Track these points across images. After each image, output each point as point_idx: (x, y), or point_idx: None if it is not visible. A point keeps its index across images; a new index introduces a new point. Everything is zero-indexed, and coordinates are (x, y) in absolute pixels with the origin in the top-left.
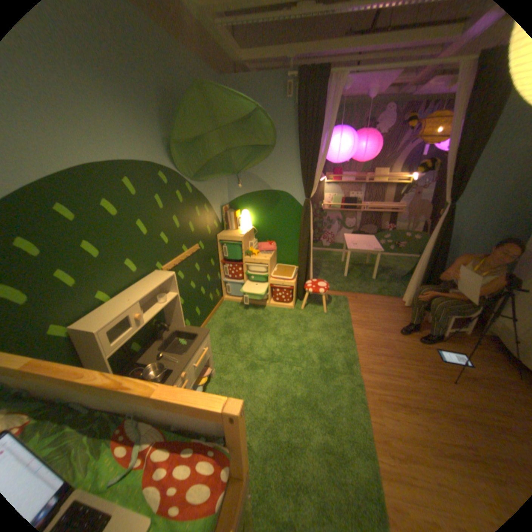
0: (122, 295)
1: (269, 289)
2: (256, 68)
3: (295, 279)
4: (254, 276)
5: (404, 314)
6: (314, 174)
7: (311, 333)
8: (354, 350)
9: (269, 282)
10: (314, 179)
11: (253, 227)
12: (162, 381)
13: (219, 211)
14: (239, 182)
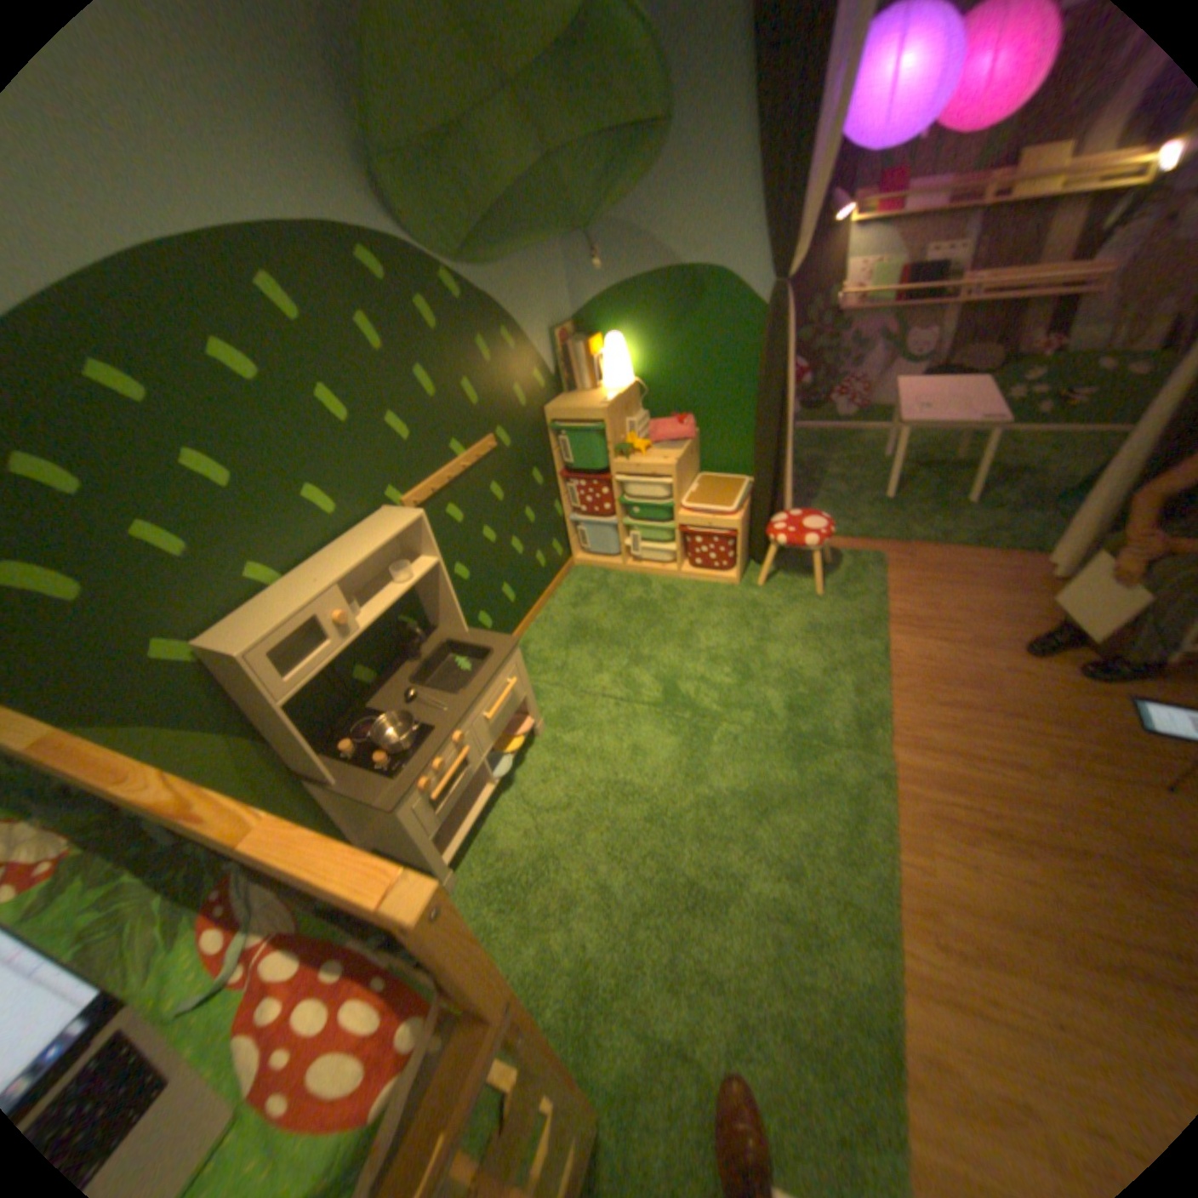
0: (305, 570)
1: (676, 538)
2: None
3: (741, 511)
4: (638, 506)
5: (1049, 598)
6: (801, 198)
7: (777, 644)
8: (885, 690)
9: (676, 521)
10: (802, 213)
11: (637, 378)
12: (410, 750)
13: (544, 343)
14: (591, 255)
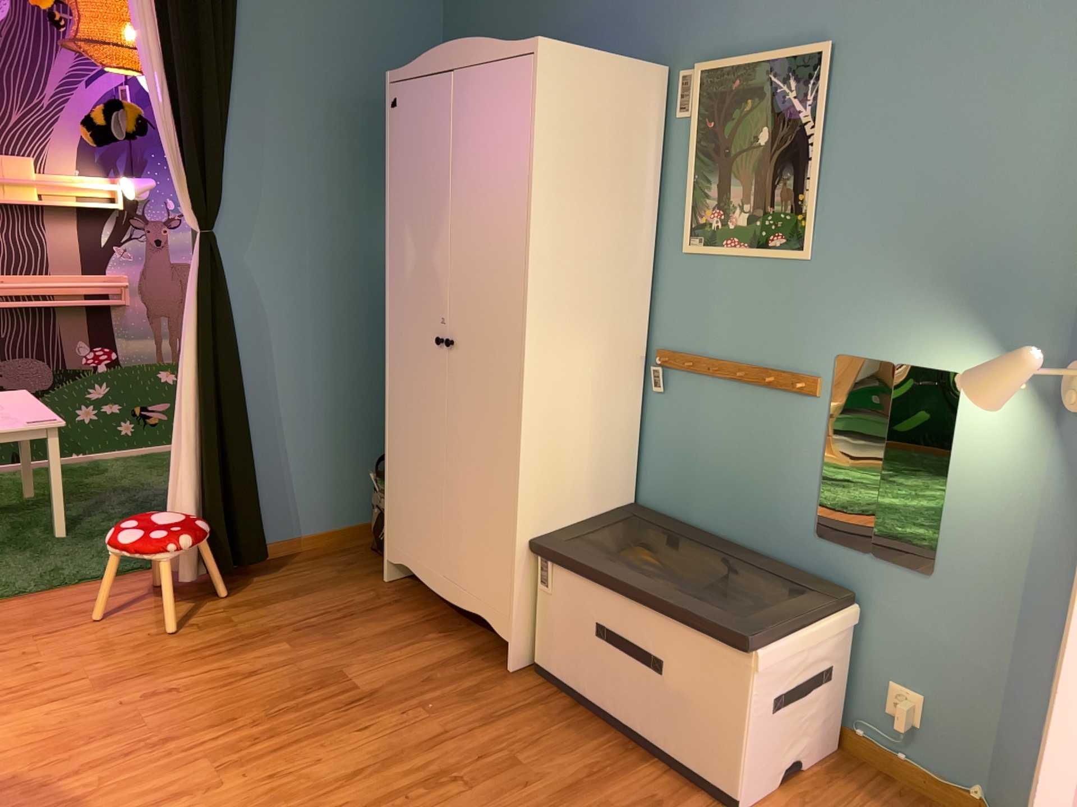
0: None
1: None
2: None
3: None
4: None
5: (177, 606)
6: None
7: None
8: None
9: None
10: None
11: None
12: None
13: None
14: None
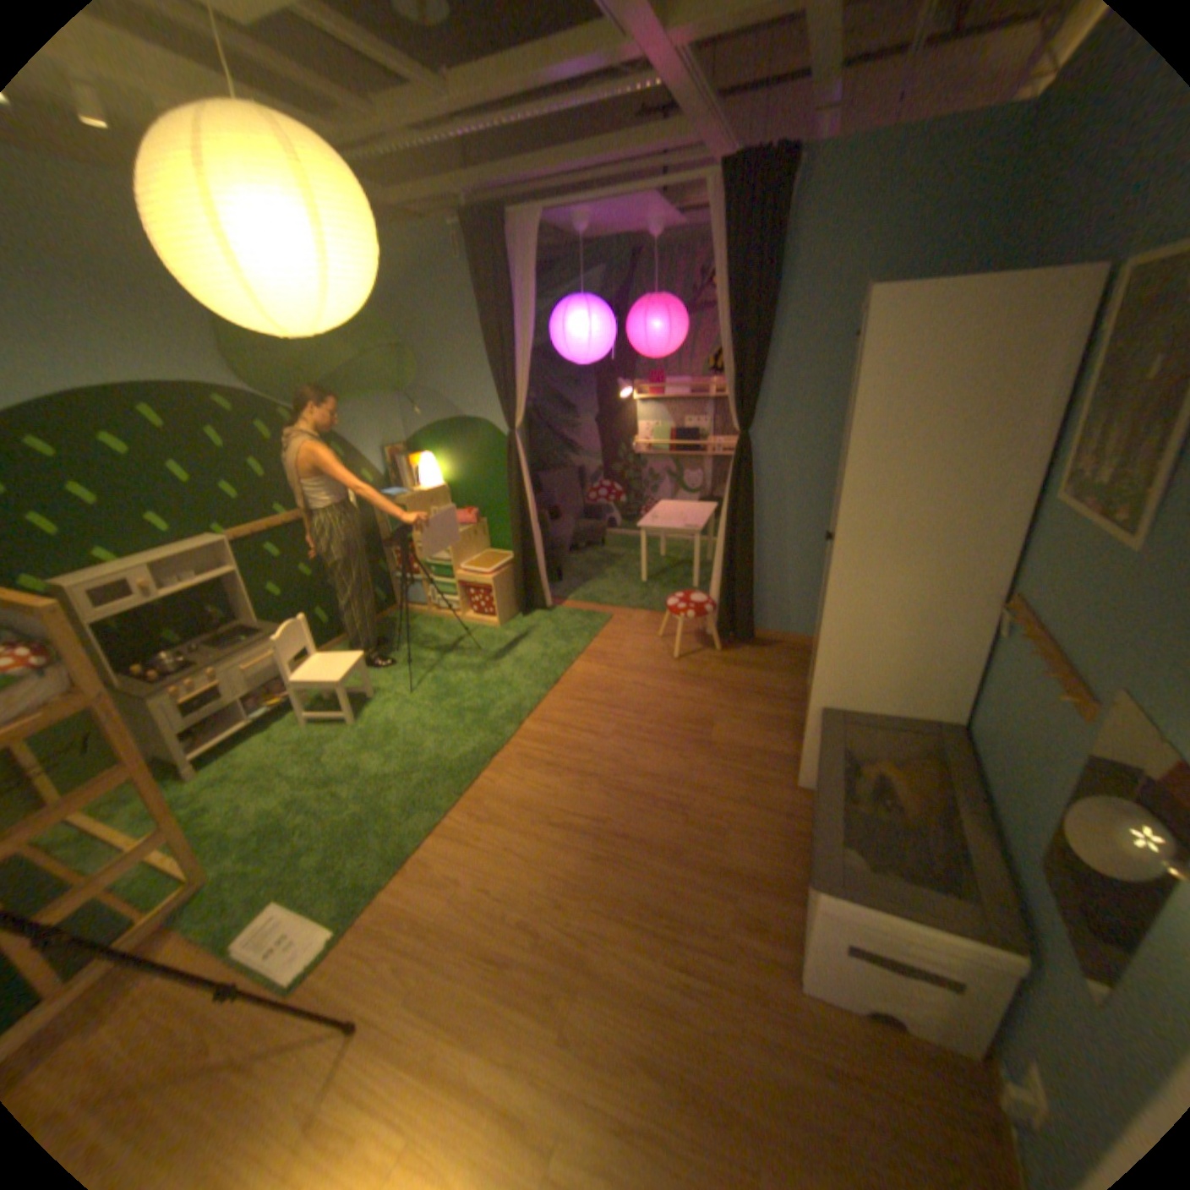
0: (135, 561)
1: (459, 592)
2: (429, 211)
3: (499, 575)
4: (433, 568)
5: (695, 647)
6: (513, 388)
7: (499, 664)
8: (547, 692)
9: (457, 579)
10: (519, 396)
11: (448, 484)
12: (175, 675)
13: (377, 457)
14: (413, 407)
